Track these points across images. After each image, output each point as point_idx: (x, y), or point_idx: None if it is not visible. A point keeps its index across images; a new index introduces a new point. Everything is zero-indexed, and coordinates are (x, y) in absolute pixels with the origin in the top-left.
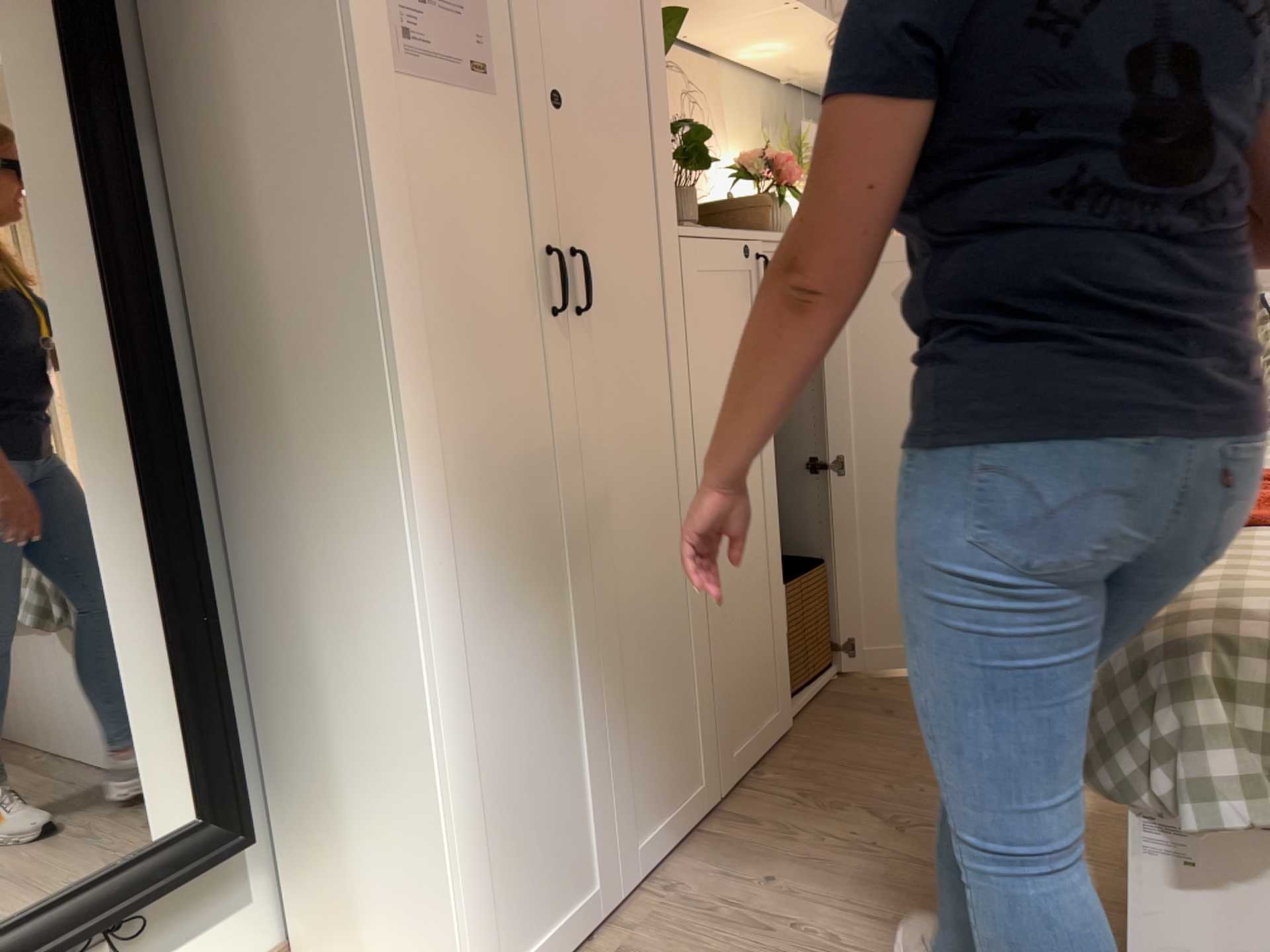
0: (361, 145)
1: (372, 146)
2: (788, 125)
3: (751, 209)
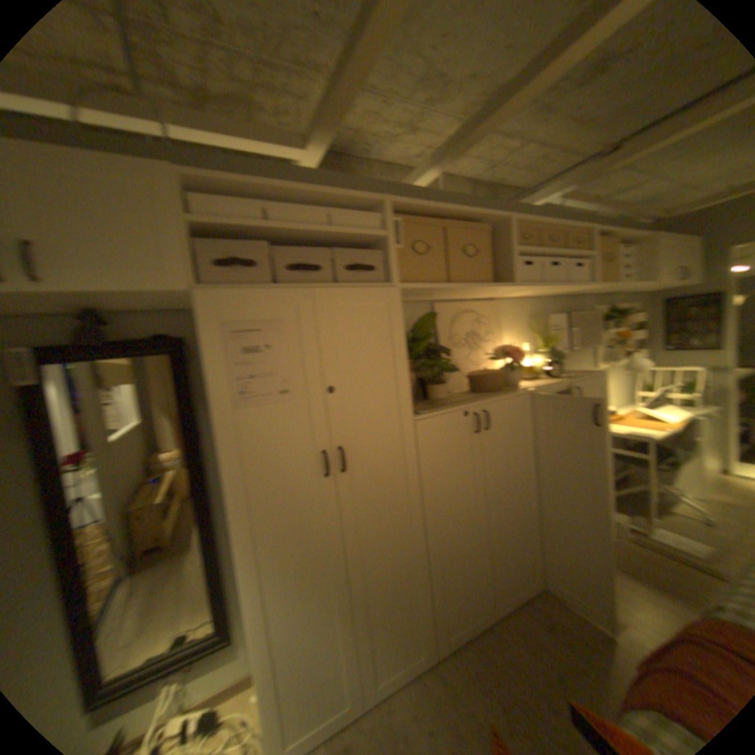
0: (221, 443)
1: (227, 441)
2: (548, 314)
3: (489, 381)
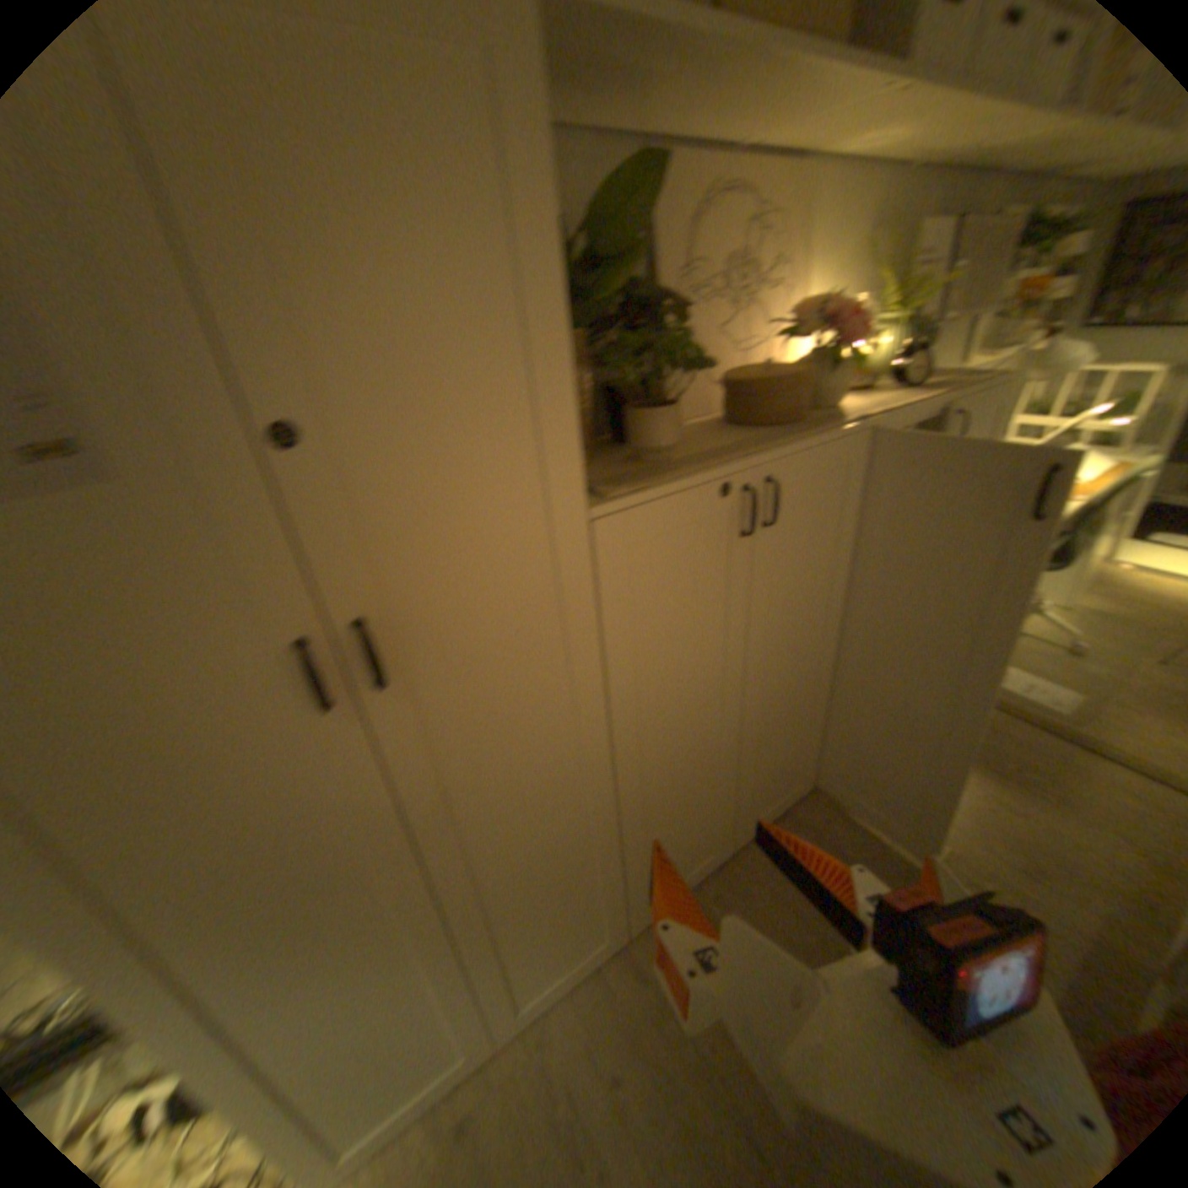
0: None
1: None
2: (912, 219)
3: (780, 394)
